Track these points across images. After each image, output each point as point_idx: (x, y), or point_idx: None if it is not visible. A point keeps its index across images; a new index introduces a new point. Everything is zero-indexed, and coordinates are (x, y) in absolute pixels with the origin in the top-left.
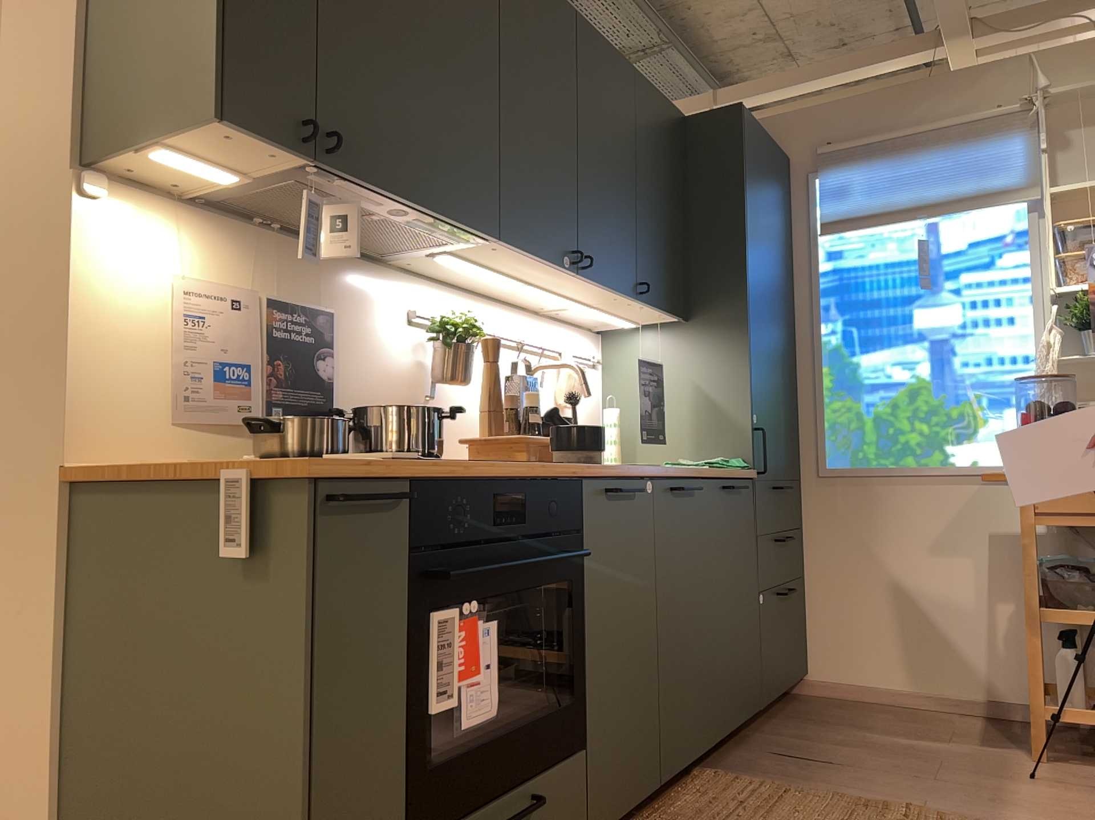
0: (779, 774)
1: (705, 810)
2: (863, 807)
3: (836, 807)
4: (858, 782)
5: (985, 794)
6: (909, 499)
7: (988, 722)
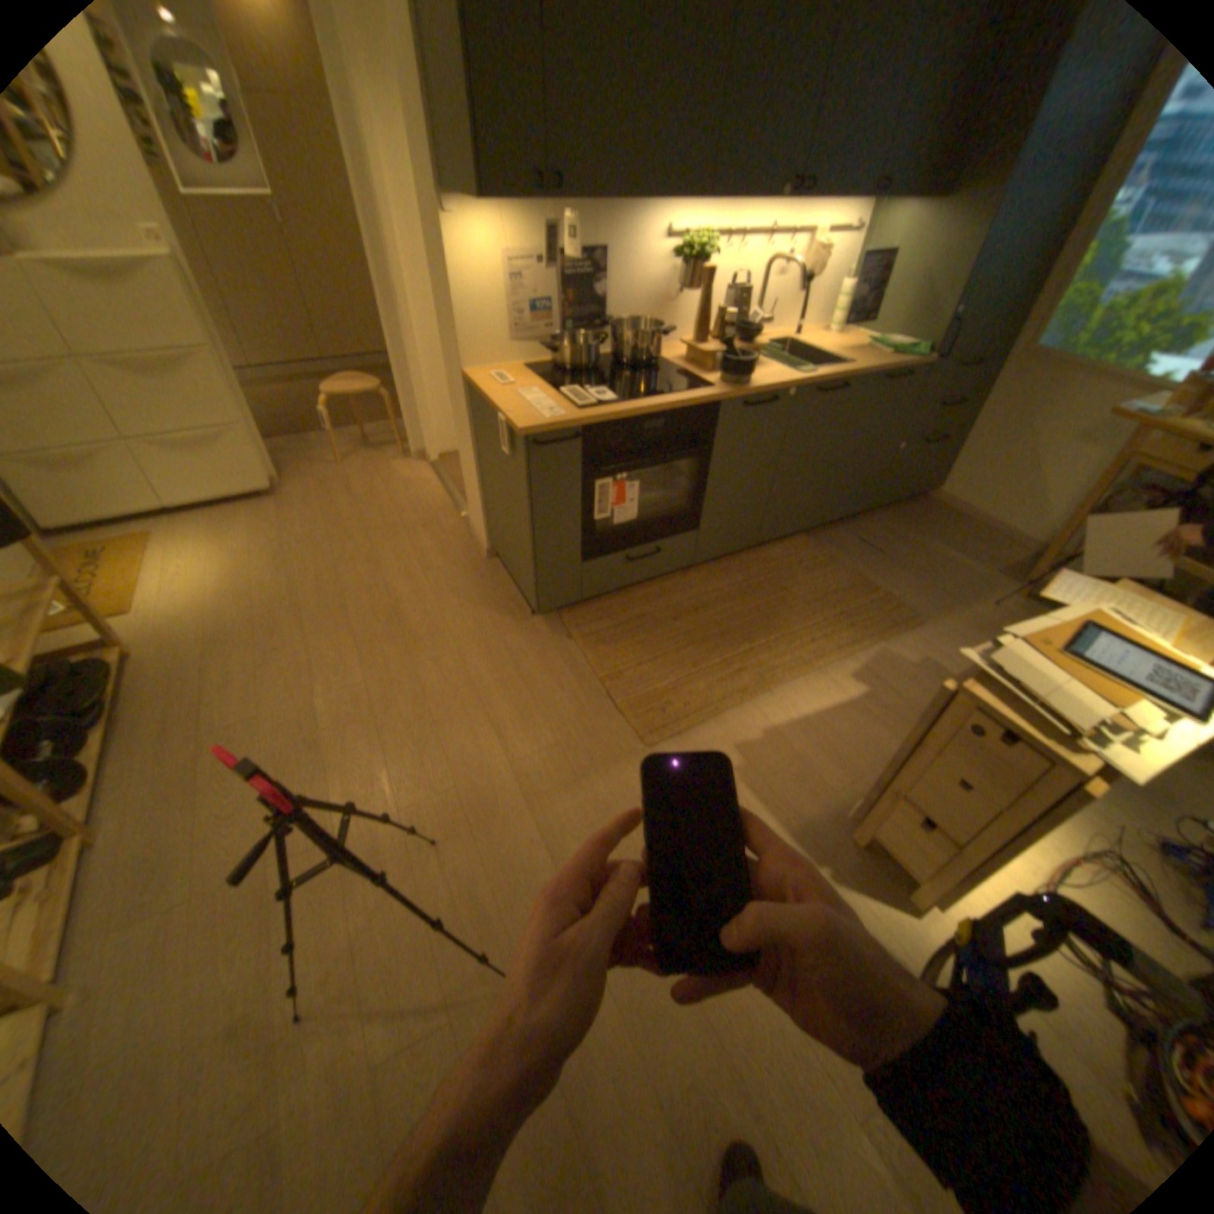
0: (840, 551)
1: (776, 560)
2: (860, 586)
3: (845, 582)
4: (880, 570)
5: (946, 602)
6: (1085, 391)
7: (1030, 557)
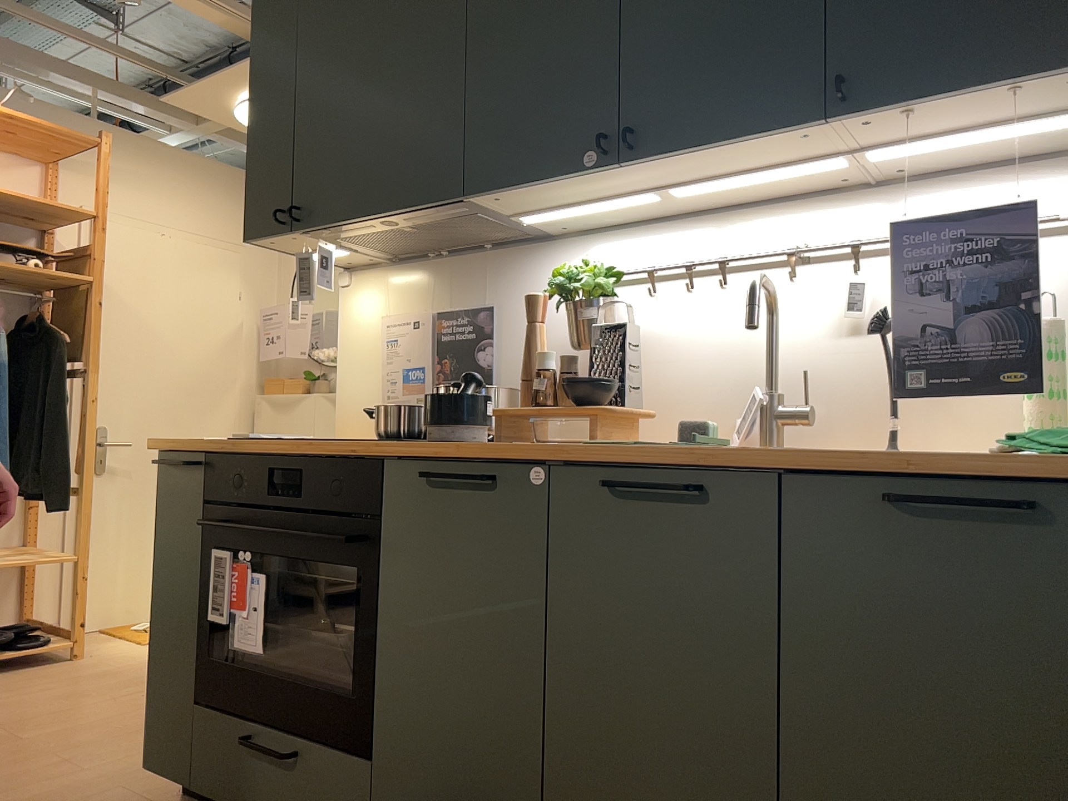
0: None
1: None
2: None
3: None
4: None
5: None
6: None
7: None
